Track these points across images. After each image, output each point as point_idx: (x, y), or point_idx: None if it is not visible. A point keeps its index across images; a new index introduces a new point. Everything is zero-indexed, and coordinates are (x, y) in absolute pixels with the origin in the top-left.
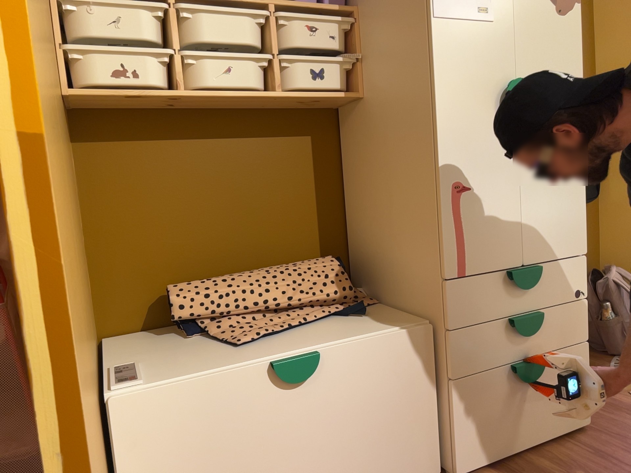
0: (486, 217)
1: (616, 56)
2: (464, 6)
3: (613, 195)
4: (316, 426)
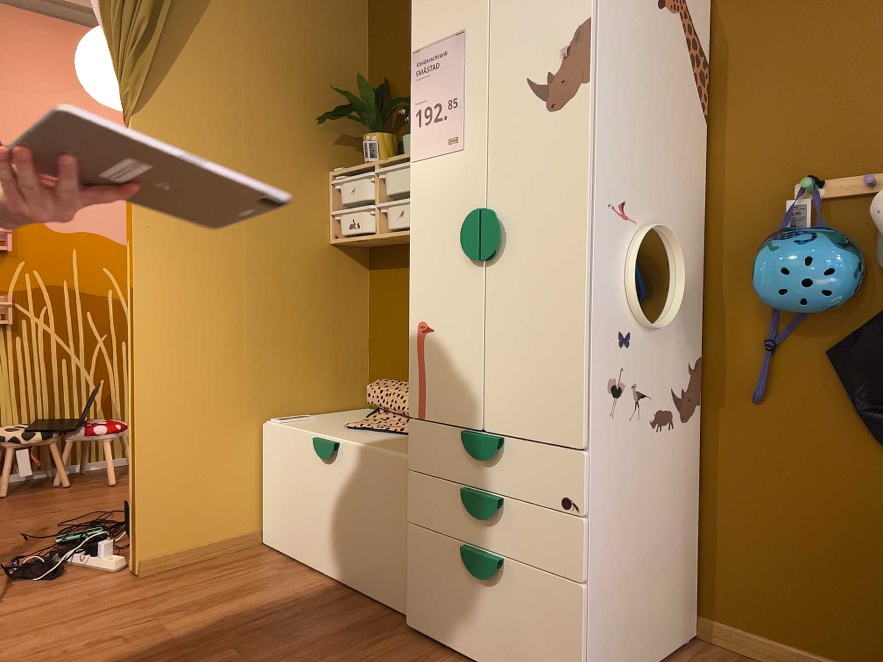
0: (445, 363)
1: None
2: (436, 141)
3: None
4: (335, 500)
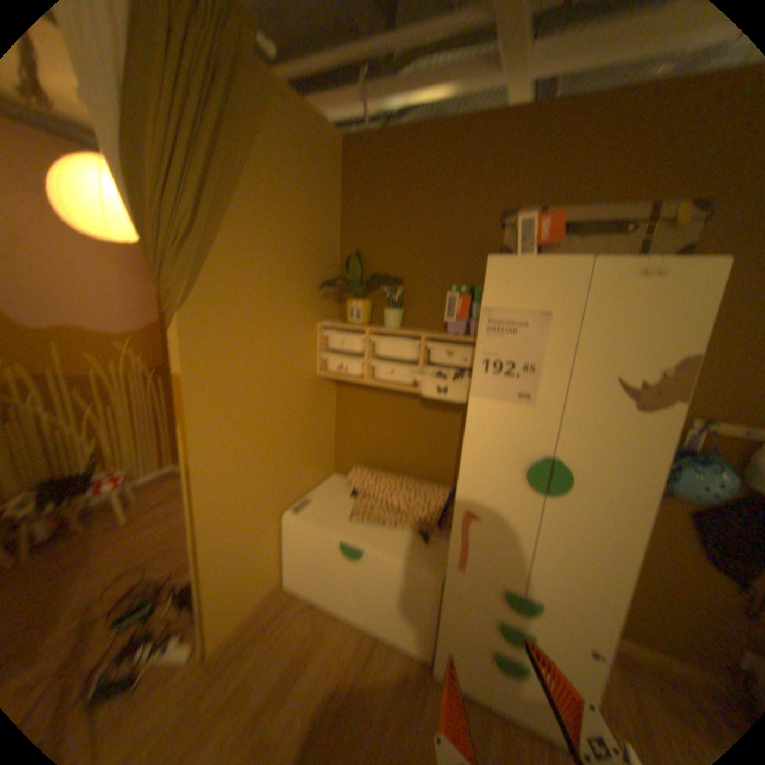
0: (491, 545)
1: None
2: (504, 390)
3: None
4: (359, 582)
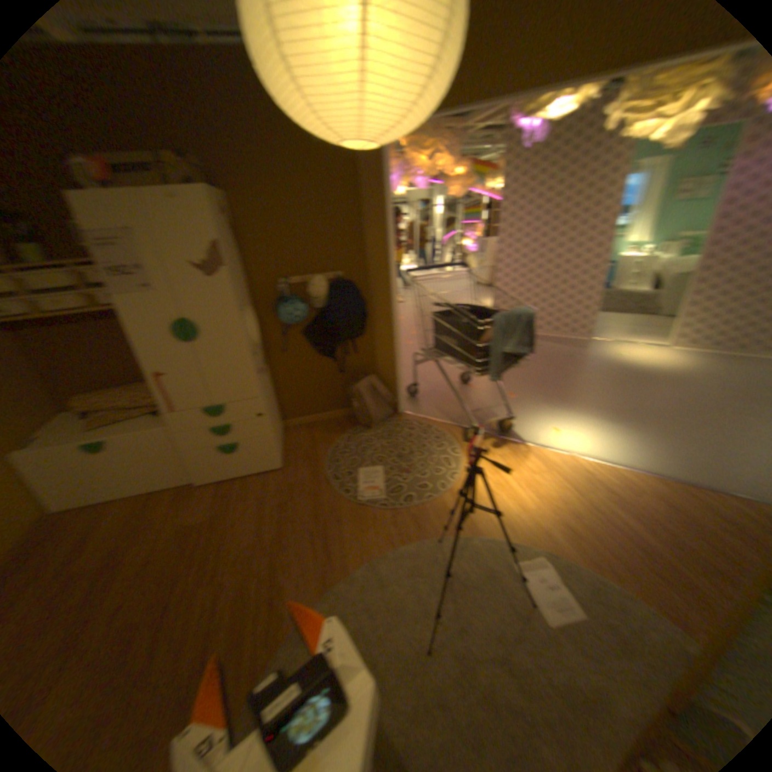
0: (175, 388)
1: (373, 244)
2: (125, 287)
3: (378, 335)
4: (109, 468)
